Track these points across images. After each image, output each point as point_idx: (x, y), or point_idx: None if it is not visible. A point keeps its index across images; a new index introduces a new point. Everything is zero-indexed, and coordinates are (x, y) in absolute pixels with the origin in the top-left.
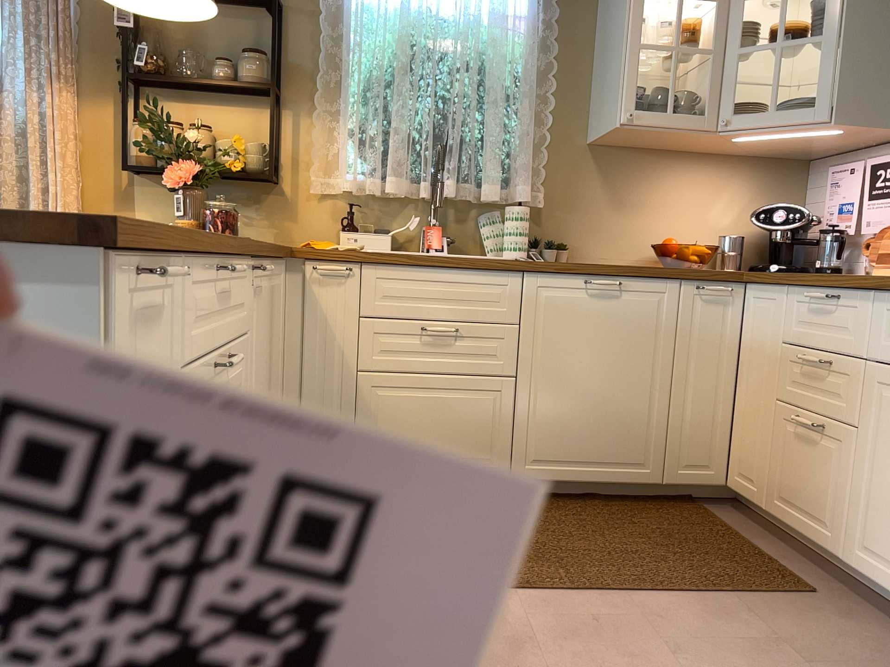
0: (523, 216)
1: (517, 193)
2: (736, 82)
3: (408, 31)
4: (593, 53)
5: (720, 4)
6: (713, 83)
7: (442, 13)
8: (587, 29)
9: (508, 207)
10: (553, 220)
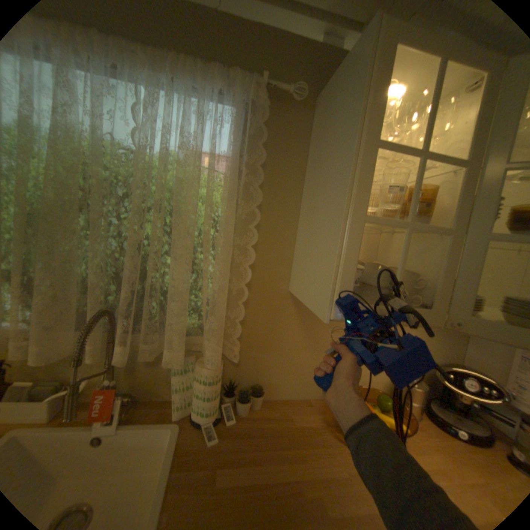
0: (212, 383)
1: (206, 355)
2: (483, 276)
3: (75, 160)
4: (302, 202)
5: (473, 170)
6: (451, 271)
7: (124, 141)
8: (296, 177)
9: (197, 367)
10: (251, 363)
